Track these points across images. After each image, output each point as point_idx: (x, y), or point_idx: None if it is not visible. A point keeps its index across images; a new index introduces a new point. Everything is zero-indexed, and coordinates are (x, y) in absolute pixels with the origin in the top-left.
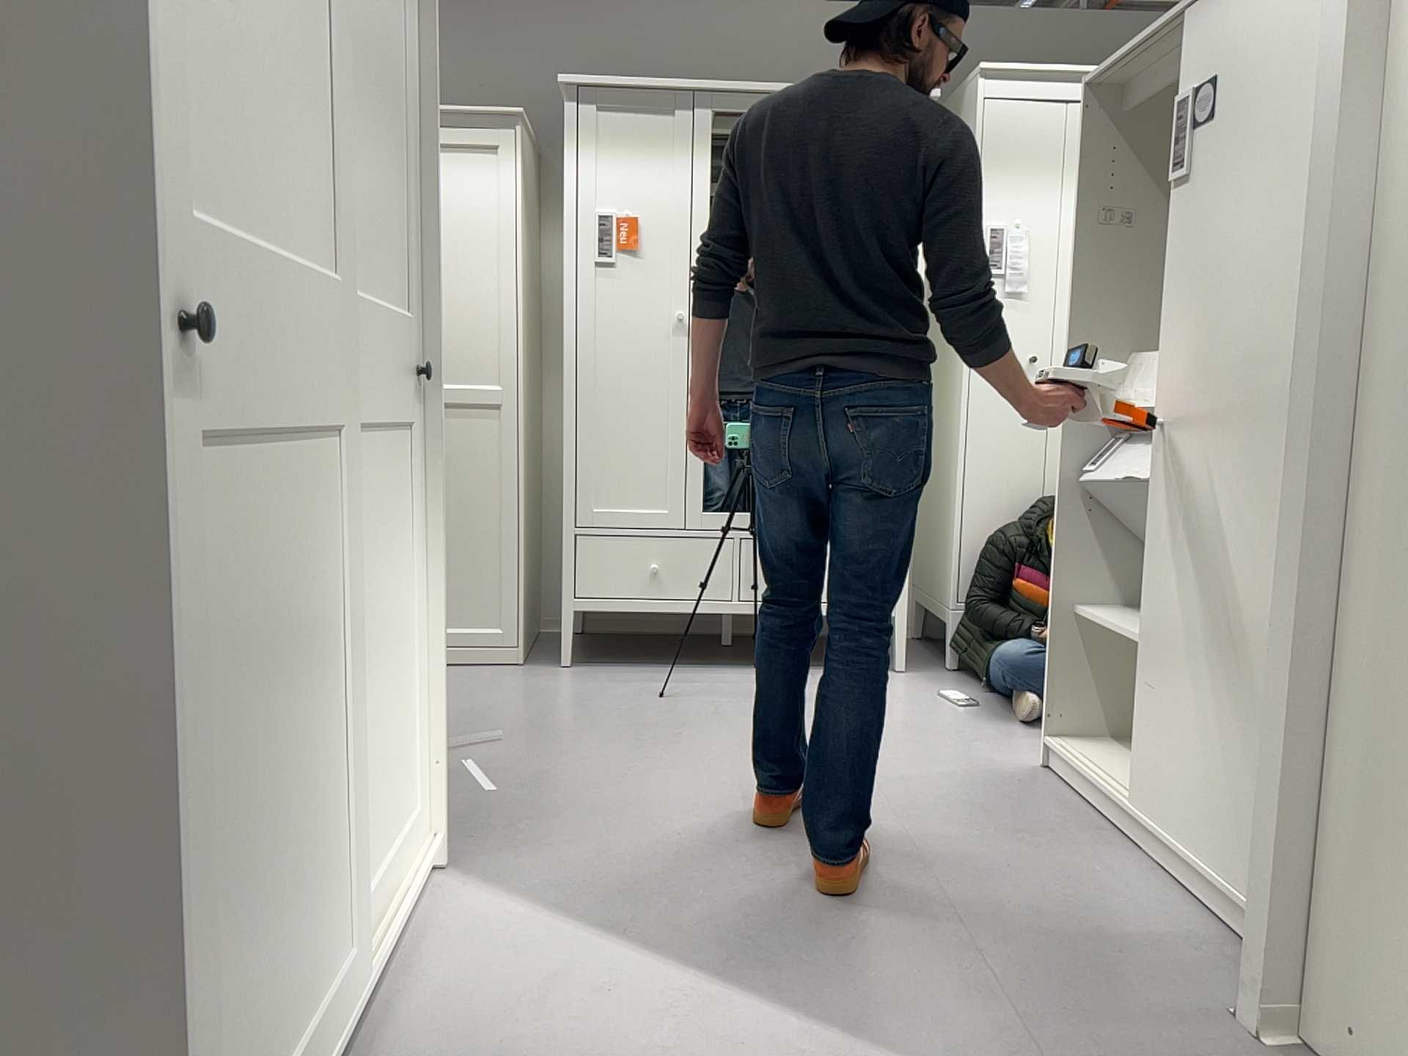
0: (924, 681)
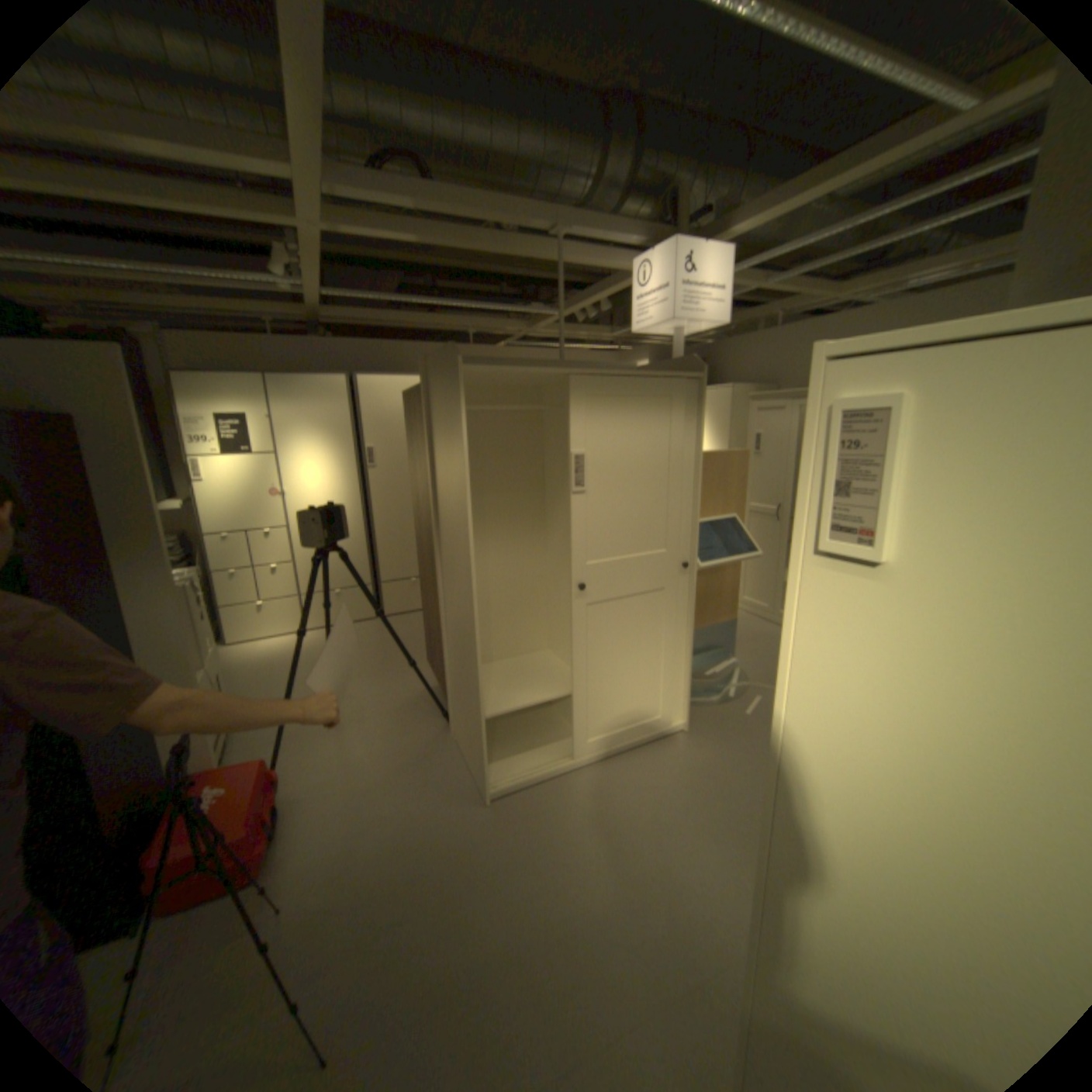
0: None
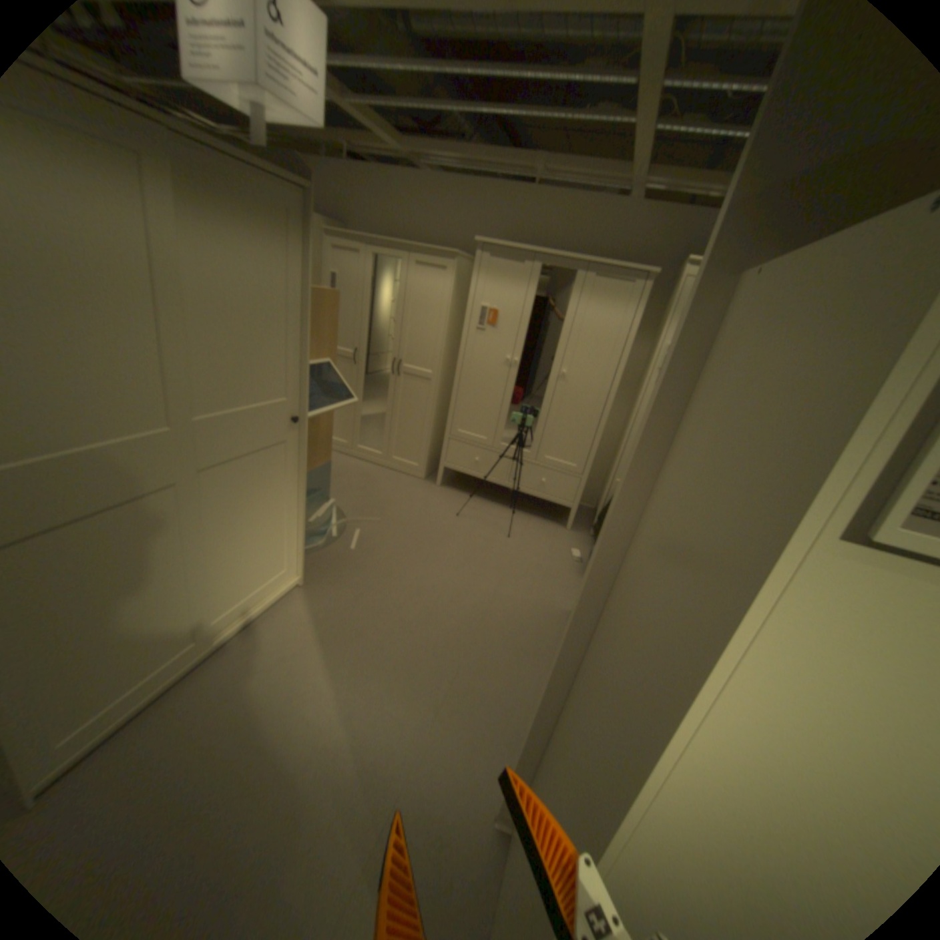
0: (573, 539)
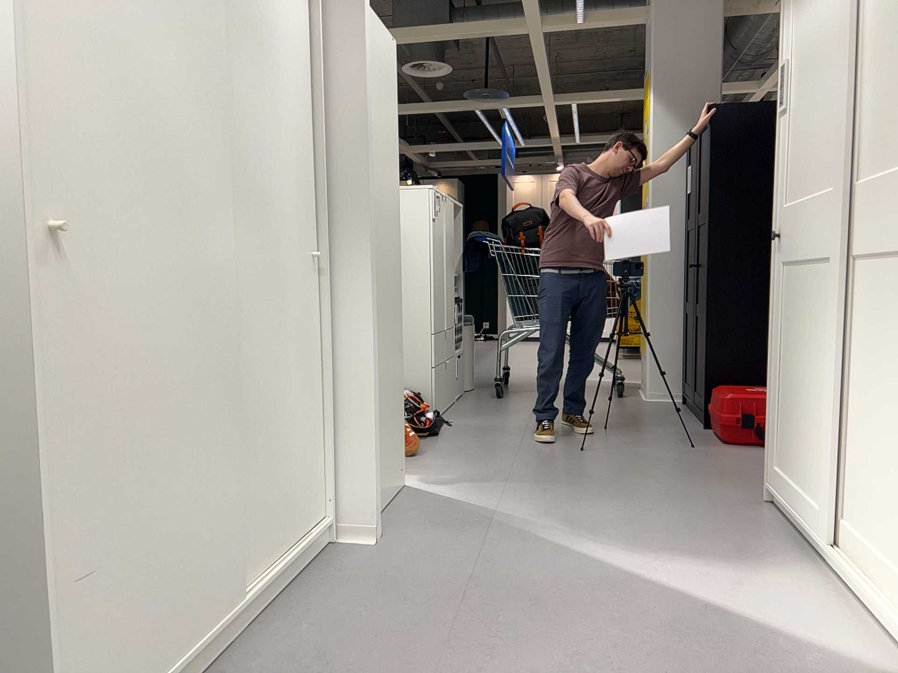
0: None
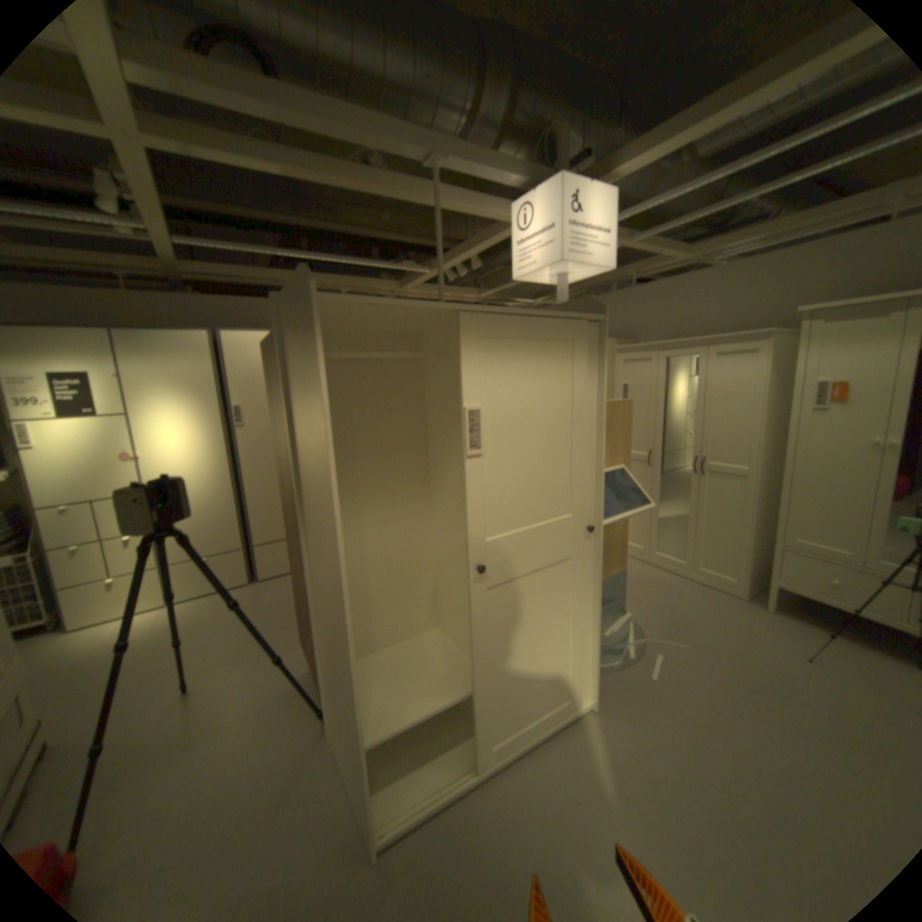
0: None
